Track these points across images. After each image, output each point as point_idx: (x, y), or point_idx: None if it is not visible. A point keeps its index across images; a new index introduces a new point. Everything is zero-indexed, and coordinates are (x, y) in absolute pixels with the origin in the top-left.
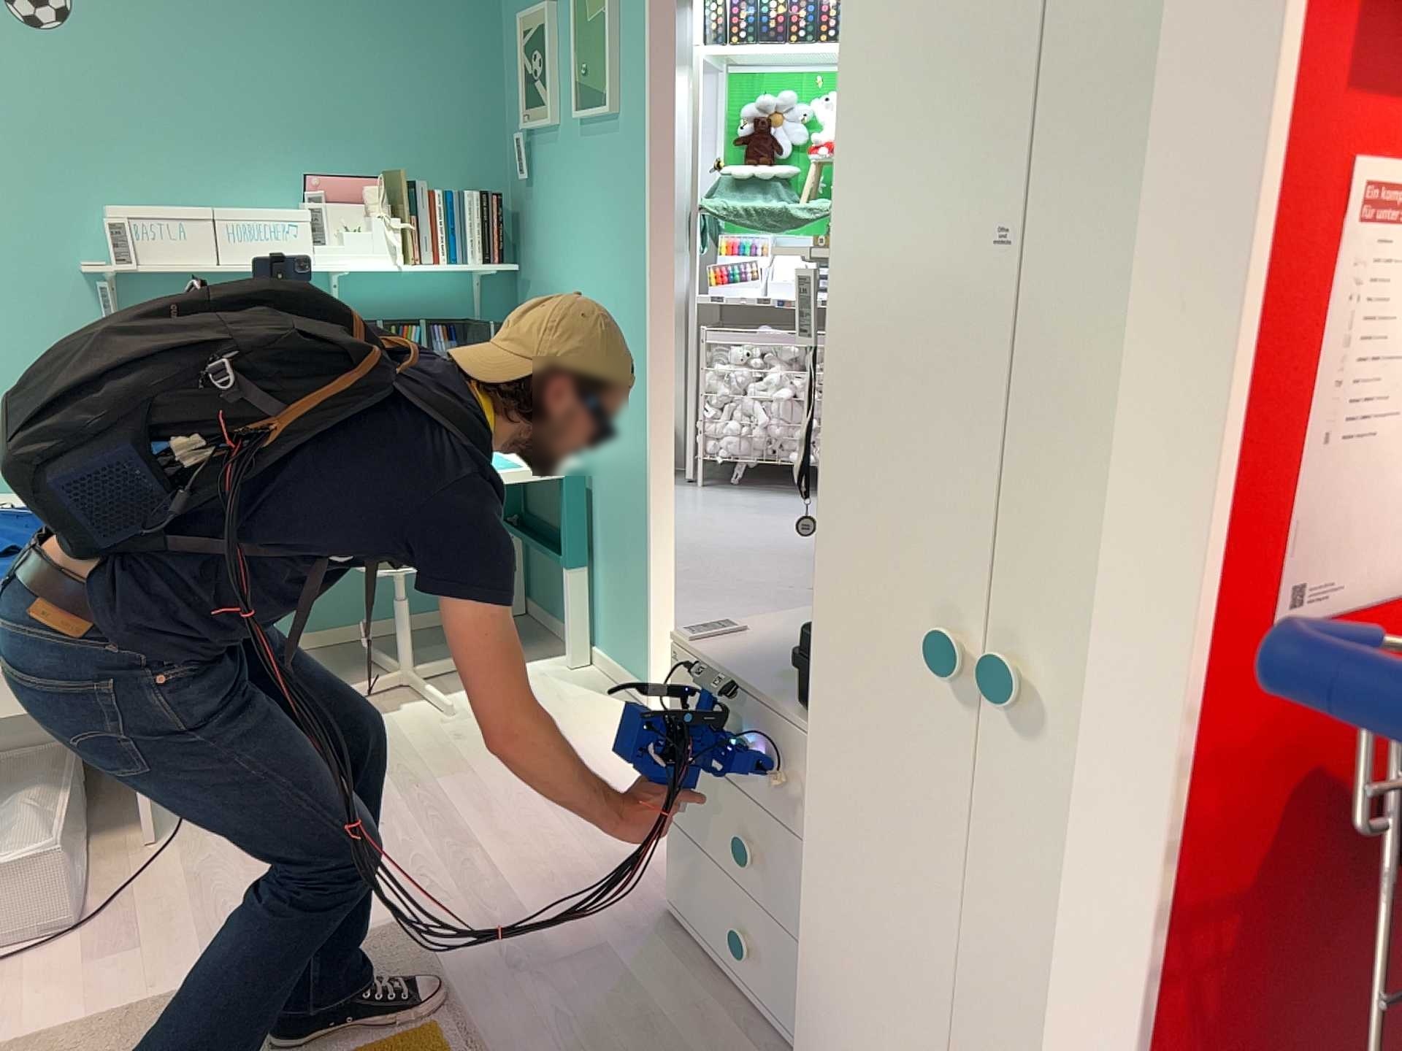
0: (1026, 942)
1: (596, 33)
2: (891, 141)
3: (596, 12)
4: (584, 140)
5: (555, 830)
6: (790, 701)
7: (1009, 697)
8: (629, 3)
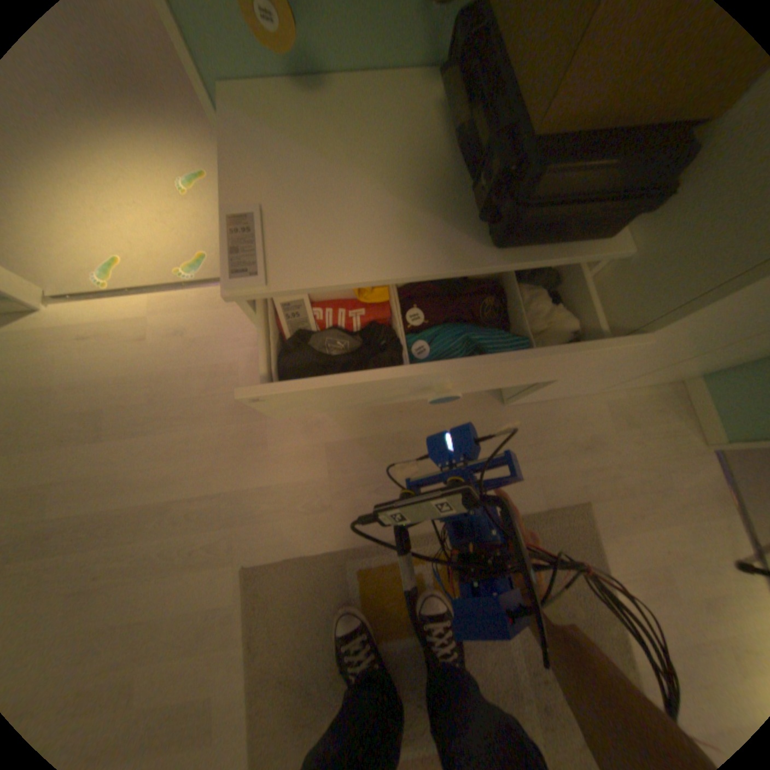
0: None
1: None
2: None
3: None
4: None
5: (177, 438)
6: (478, 251)
7: None
8: None
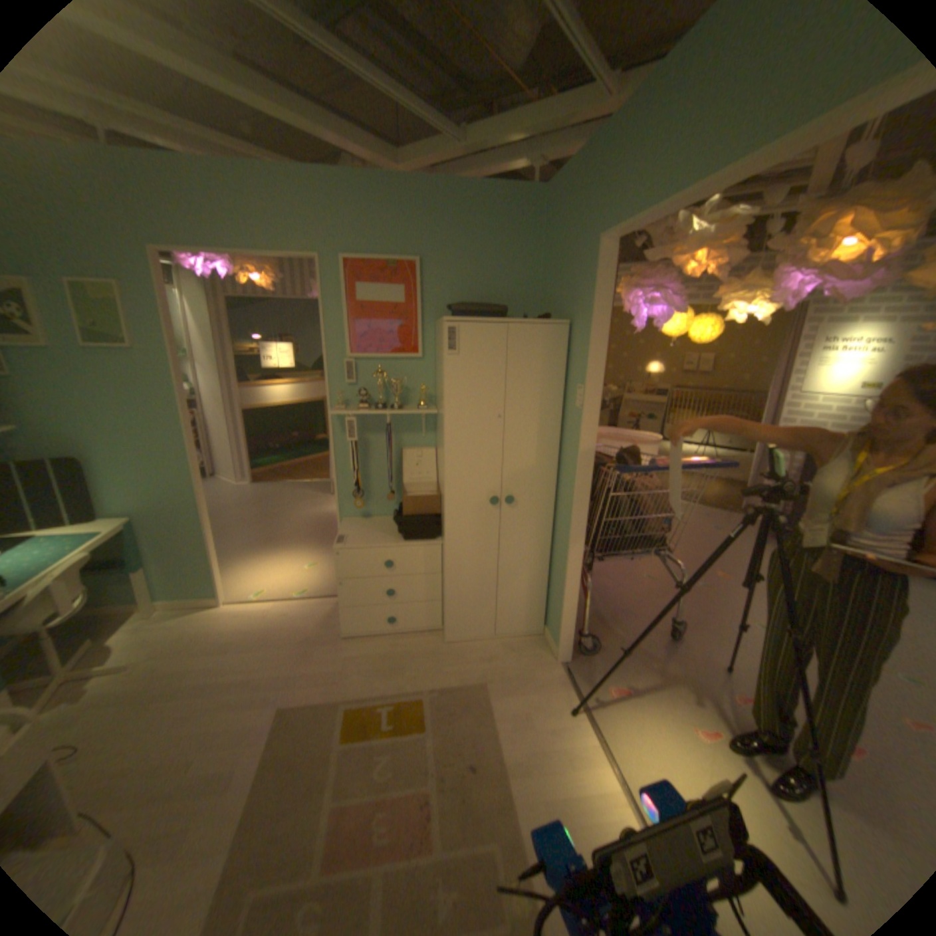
0: (513, 546)
1: (107, 308)
2: (464, 400)
3: (104, 297)
4: (91, 359)
5: (266, 654)
6: (399, 542)
7: (510, 503)
8: (137, 298)
